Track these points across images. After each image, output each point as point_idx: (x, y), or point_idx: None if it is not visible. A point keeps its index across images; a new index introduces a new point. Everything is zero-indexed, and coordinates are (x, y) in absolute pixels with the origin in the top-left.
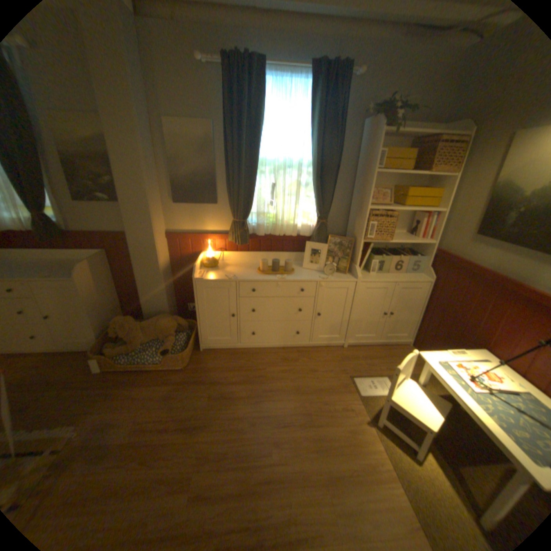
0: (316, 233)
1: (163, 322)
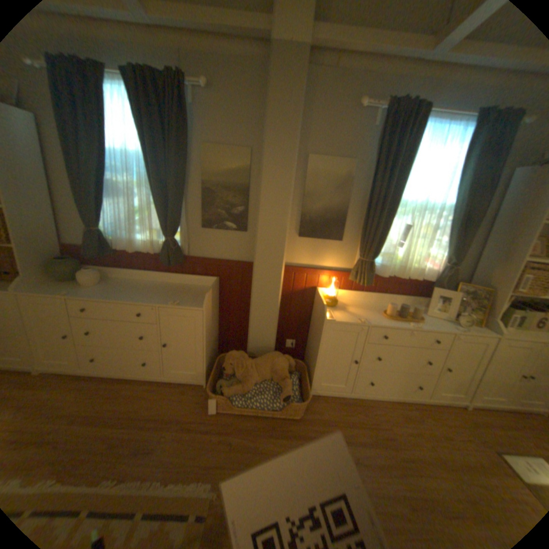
0: (447, 279)
1: (279, 362)
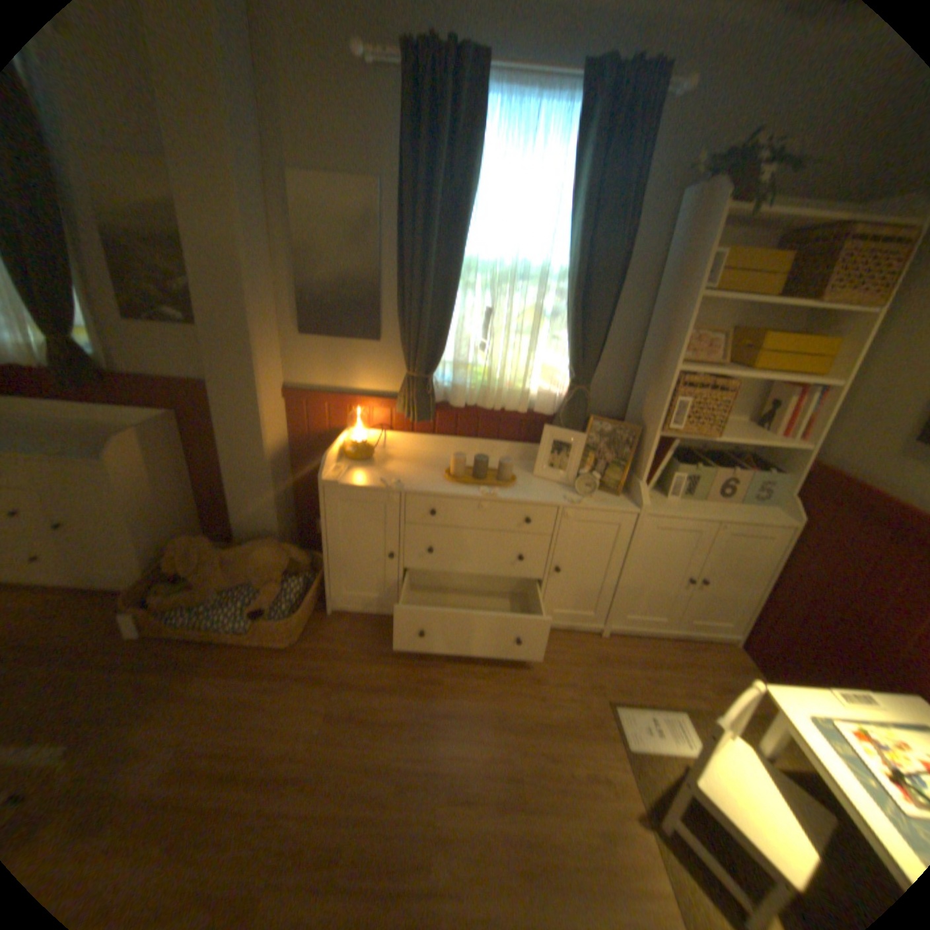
0: (565, 410)
1: (263, 556)
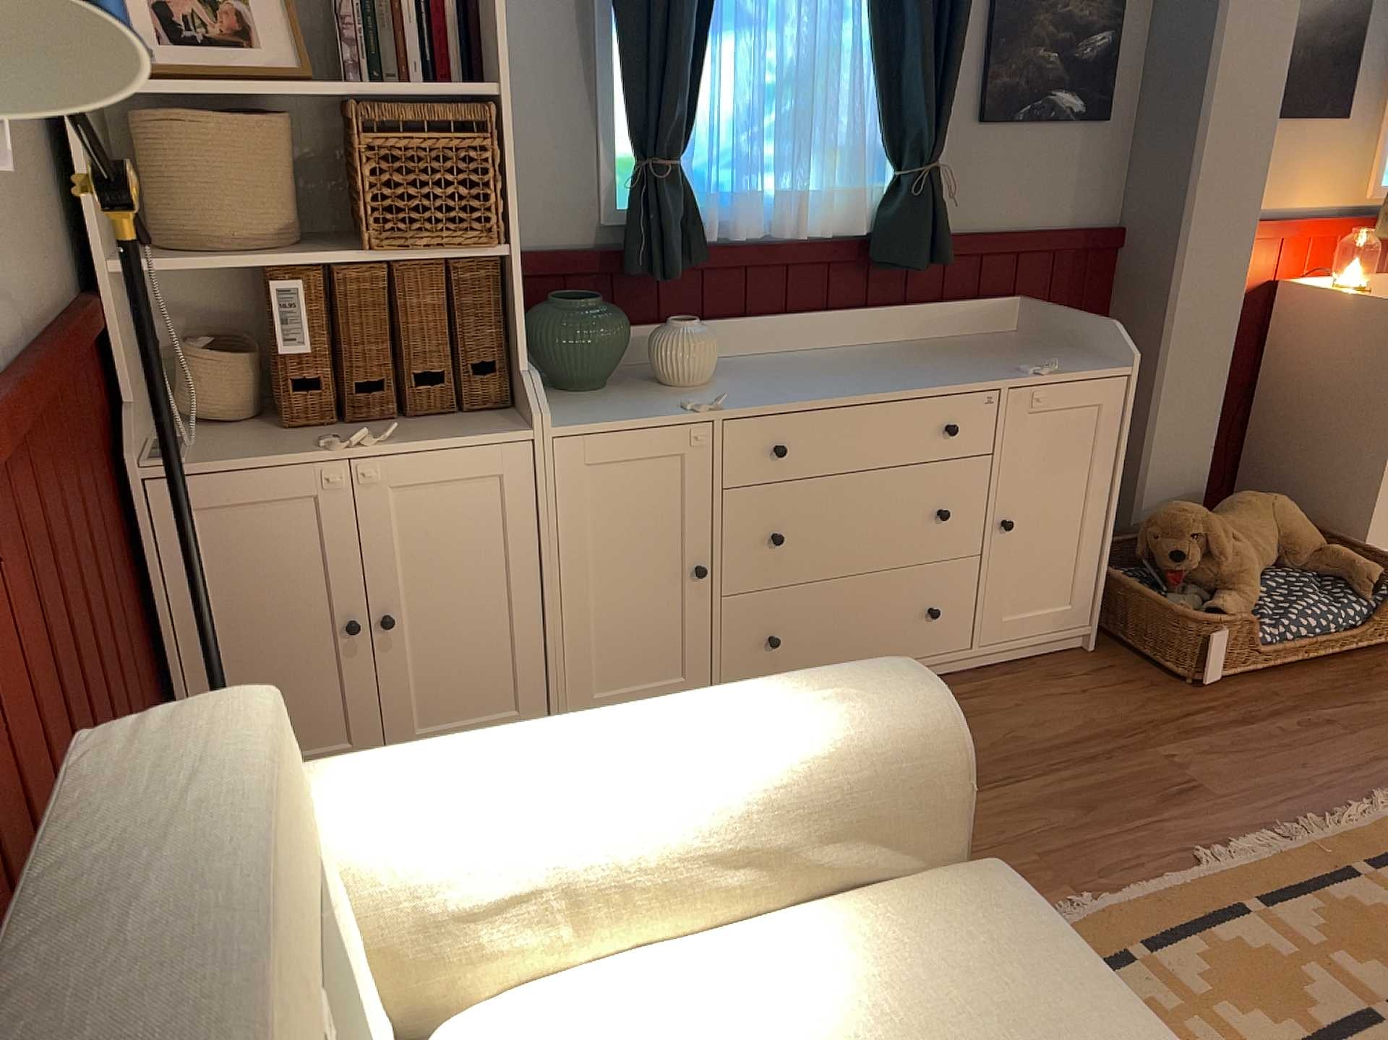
0: None
1: (1288, 505)
